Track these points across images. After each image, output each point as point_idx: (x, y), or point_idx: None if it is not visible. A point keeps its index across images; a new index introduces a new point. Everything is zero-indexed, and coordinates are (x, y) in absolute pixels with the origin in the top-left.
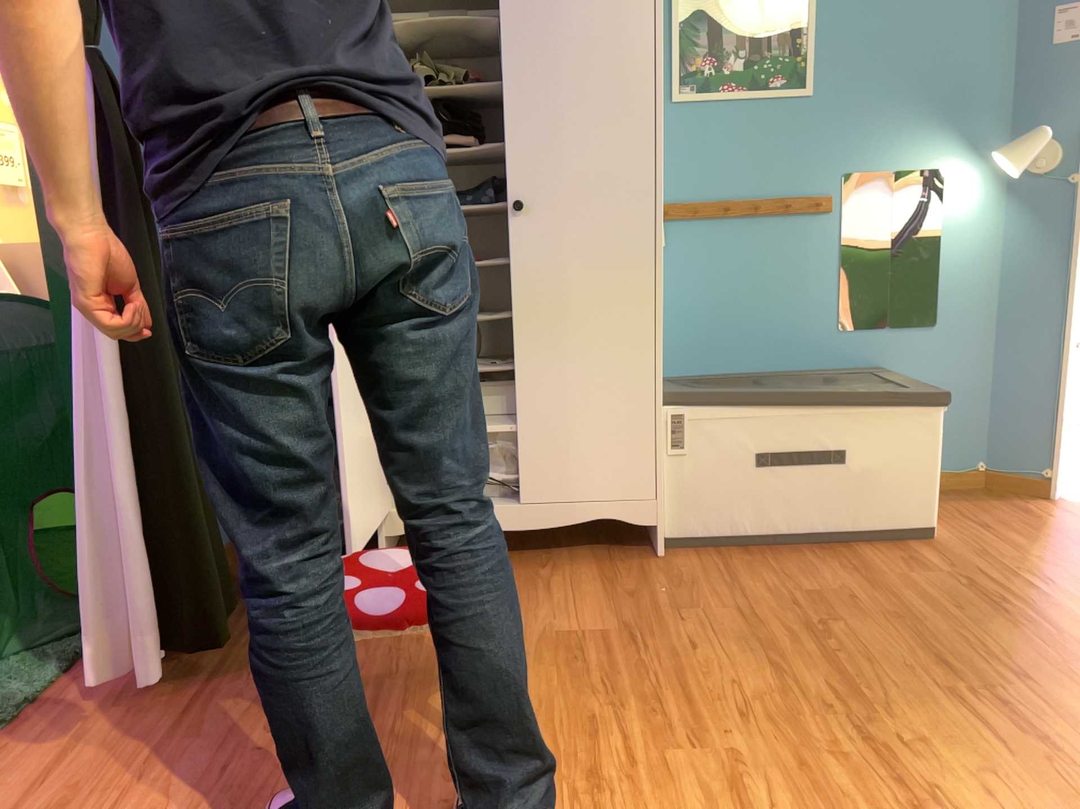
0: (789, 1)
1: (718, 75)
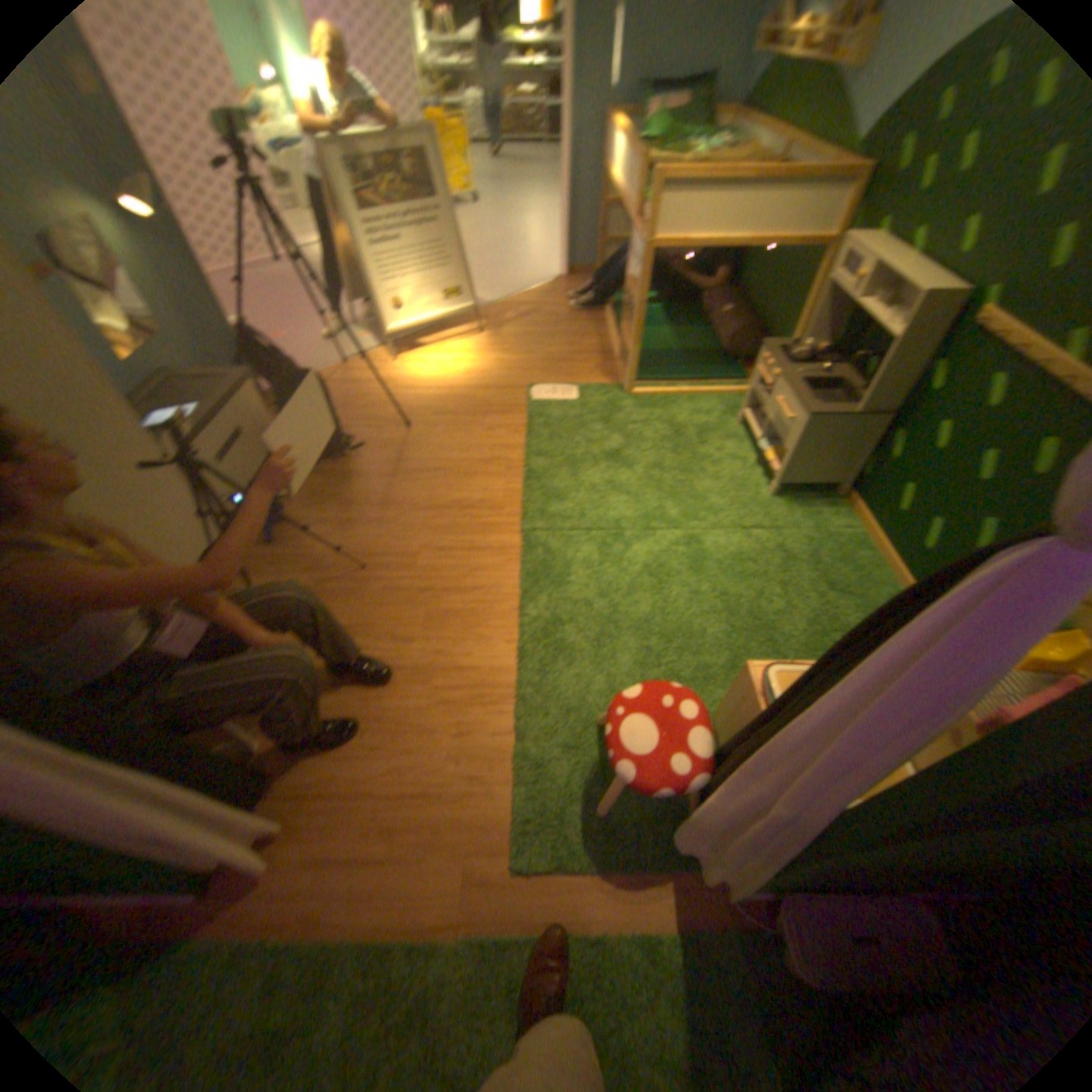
0: None
1: None
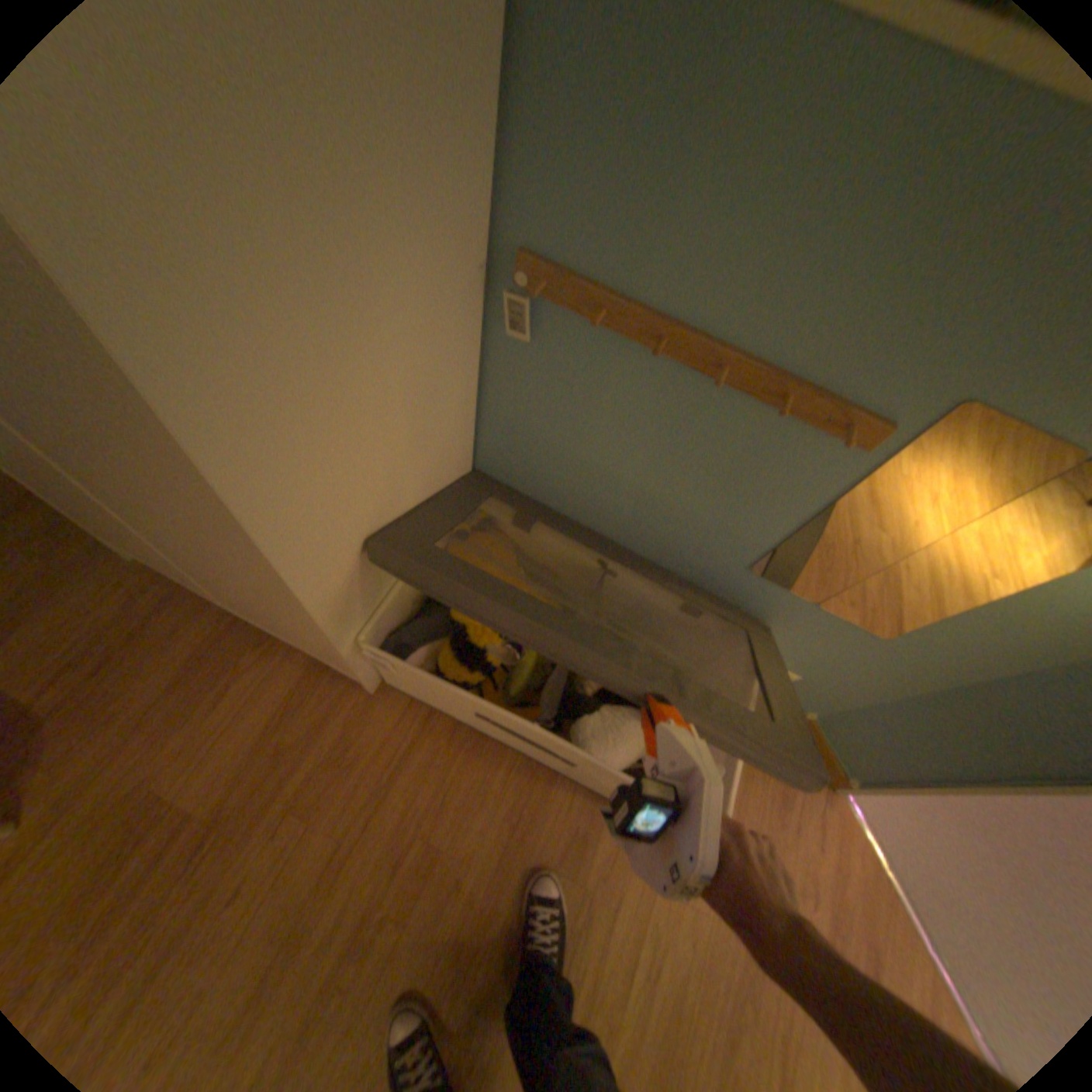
0: None
1: None
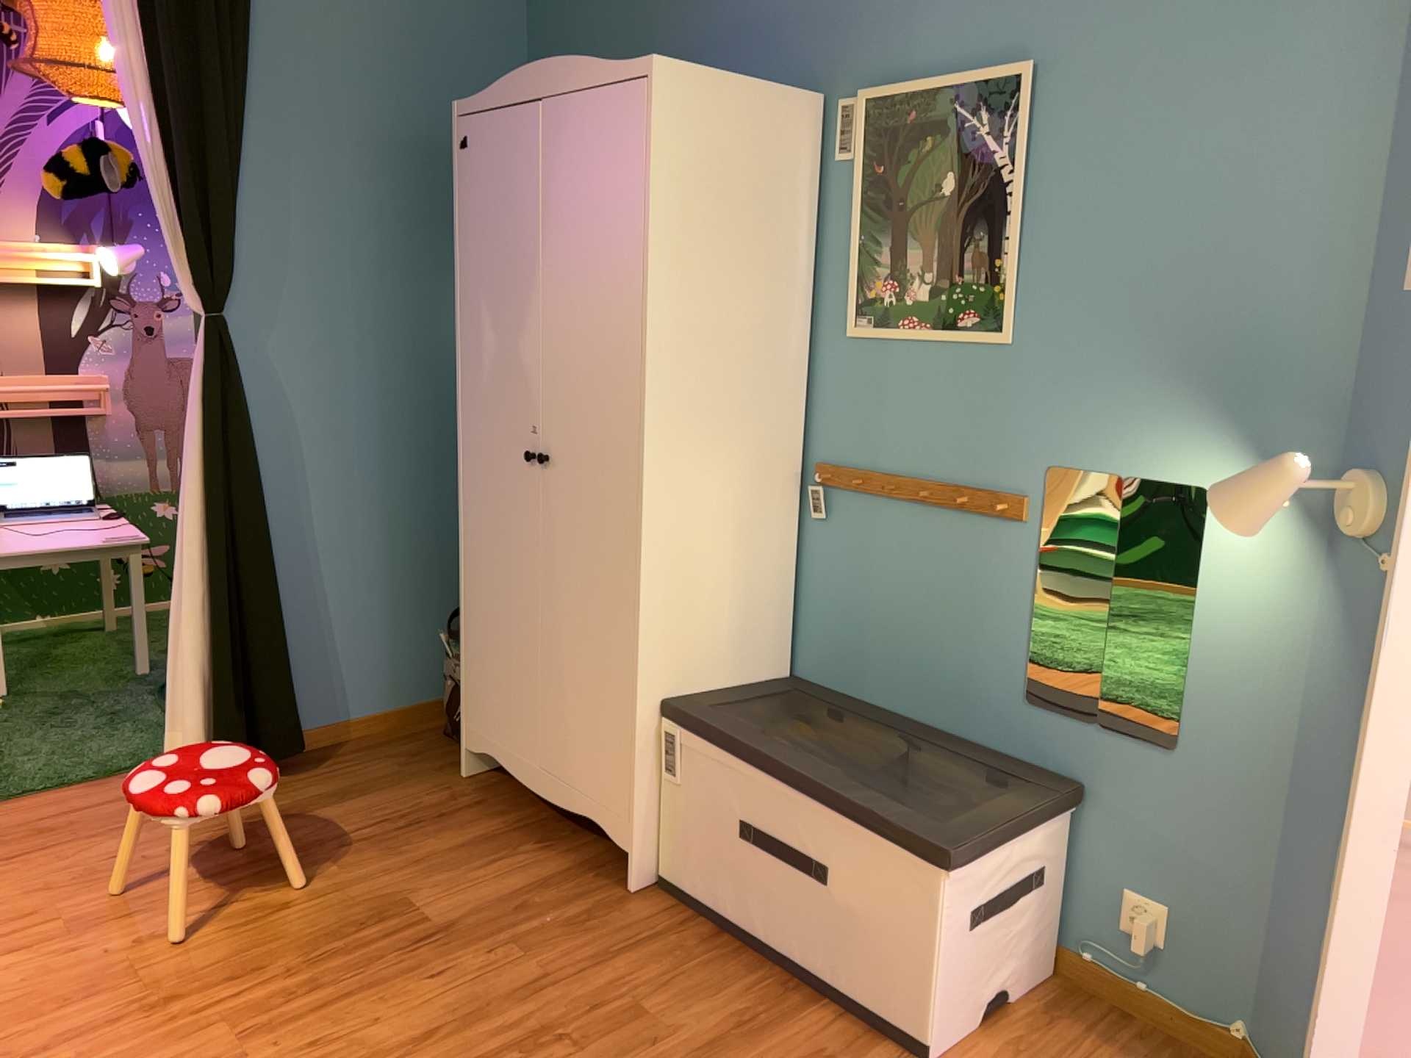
0: (988, 205)
1: (898, 304)
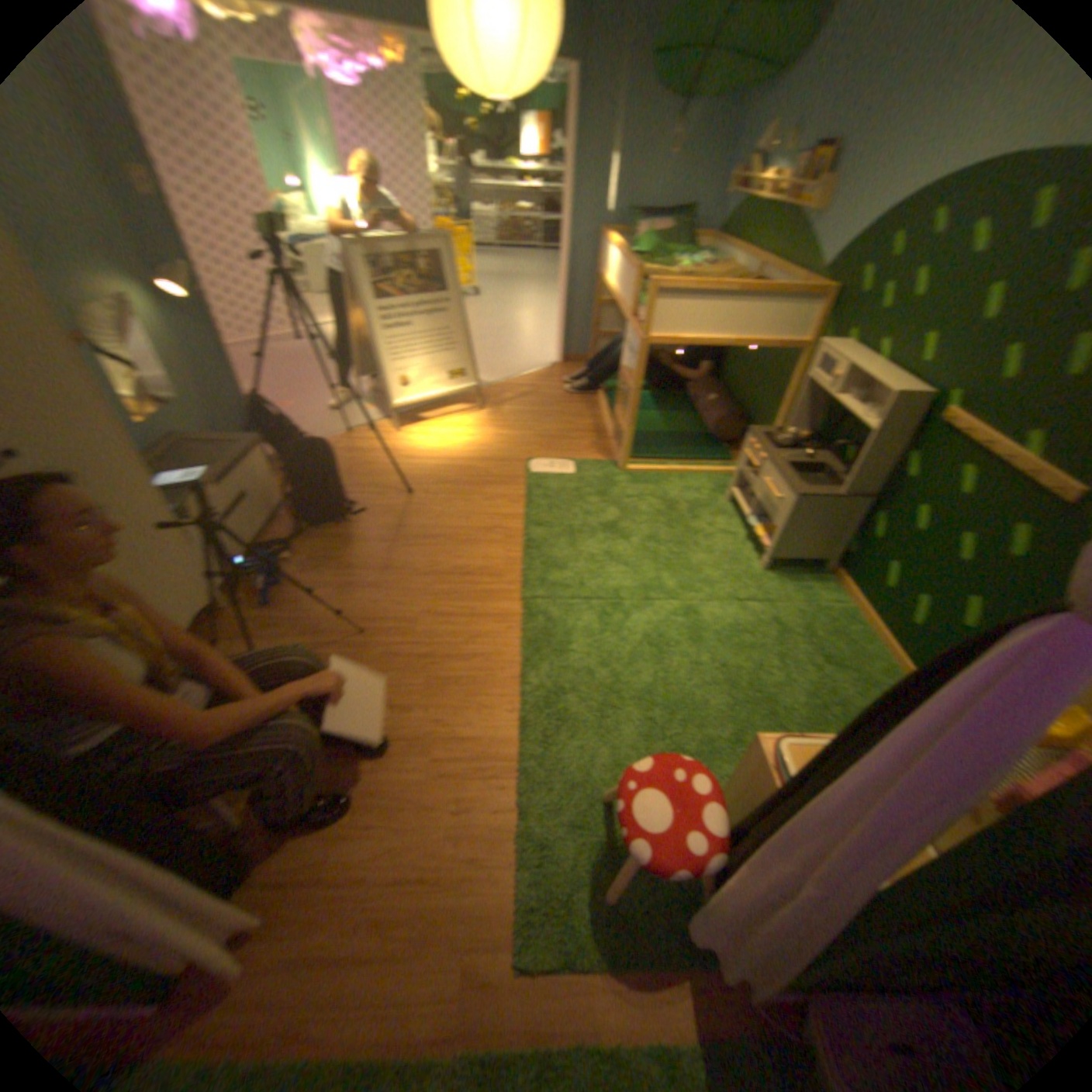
0: None
1: None
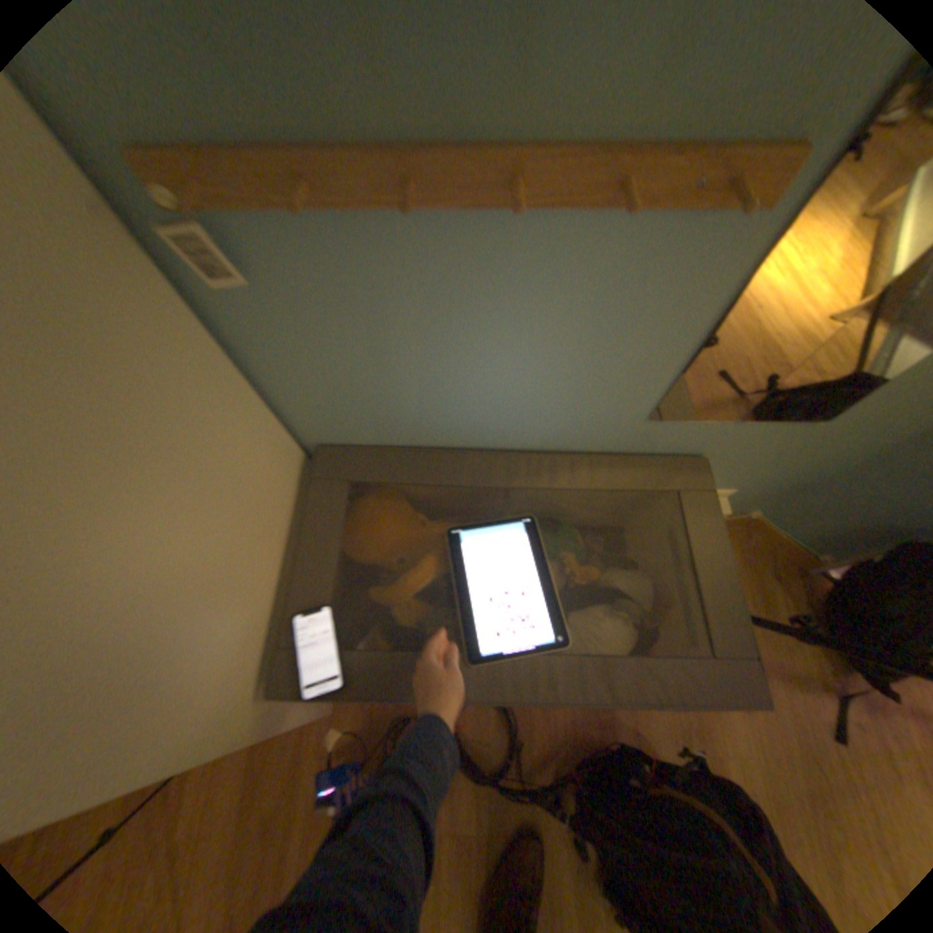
0: None
1: None
